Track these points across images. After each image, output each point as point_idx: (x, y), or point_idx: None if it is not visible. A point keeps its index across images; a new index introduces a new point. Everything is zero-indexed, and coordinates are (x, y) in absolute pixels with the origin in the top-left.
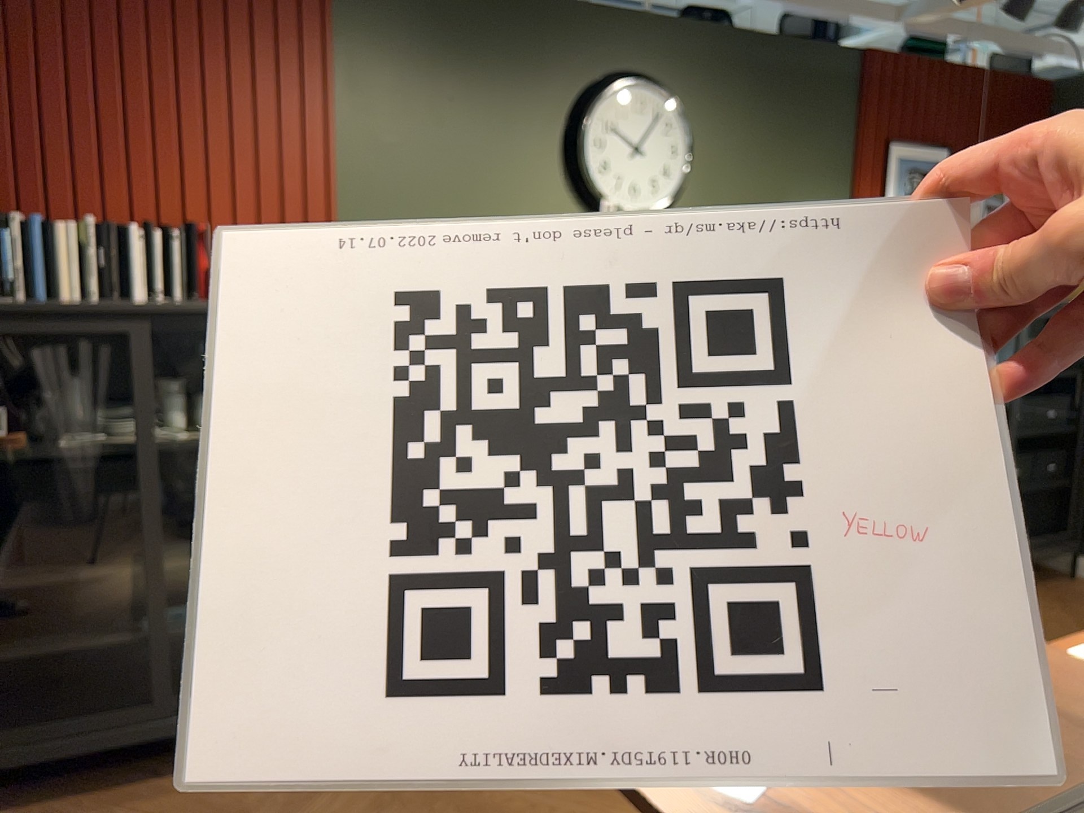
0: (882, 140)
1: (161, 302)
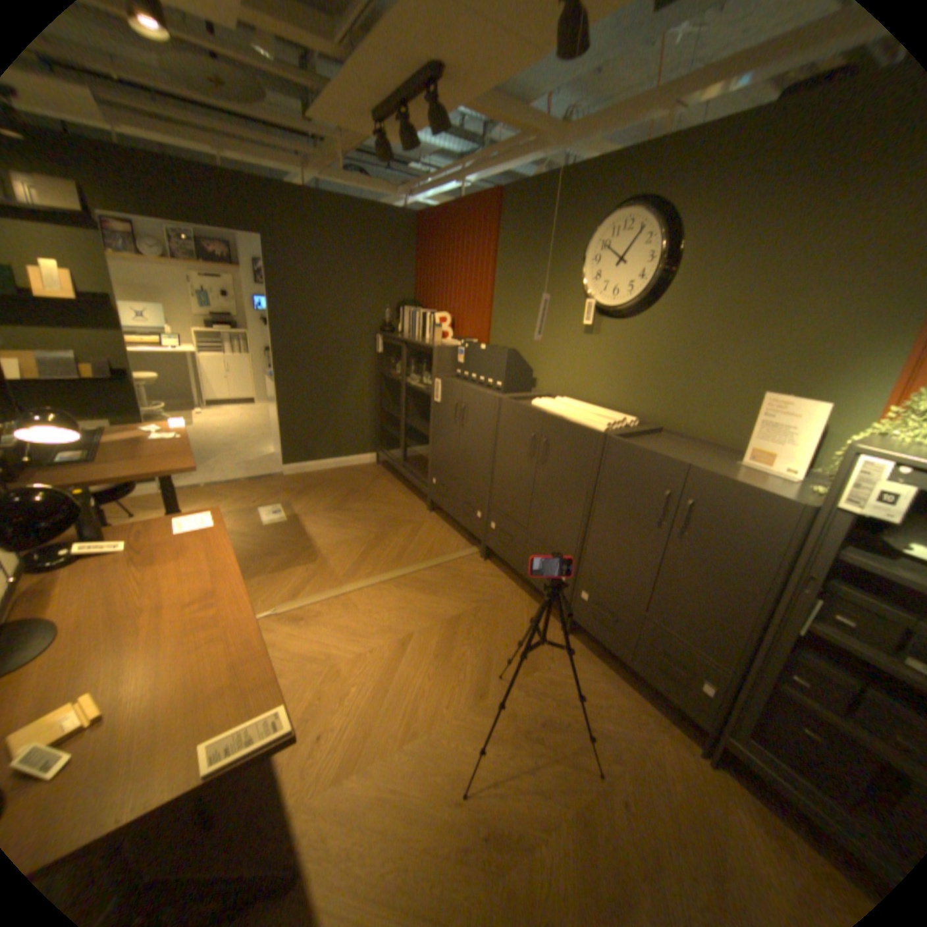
0: None
1: (430, 340)
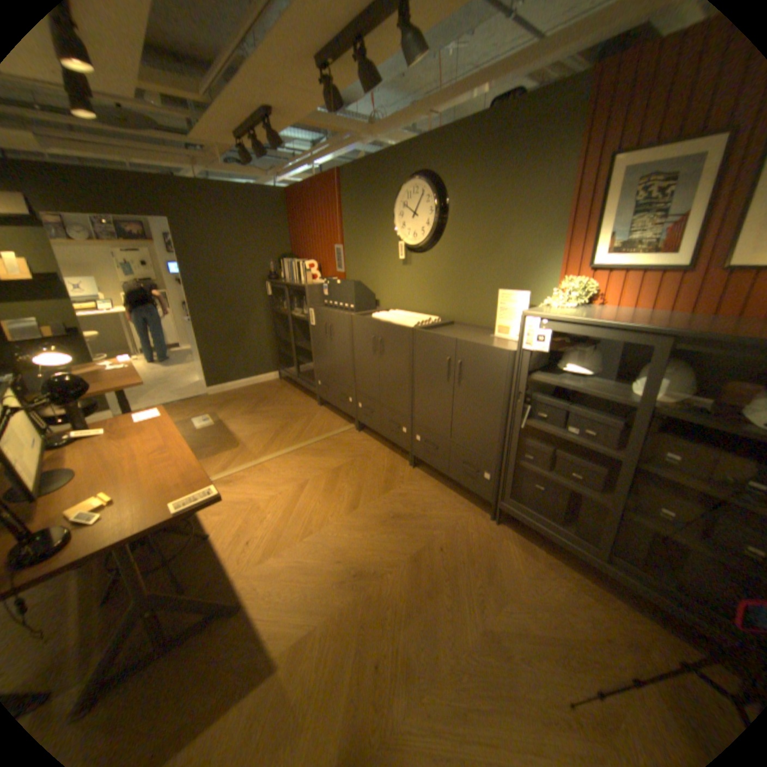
0: (606, 154)
1: (304, 281)
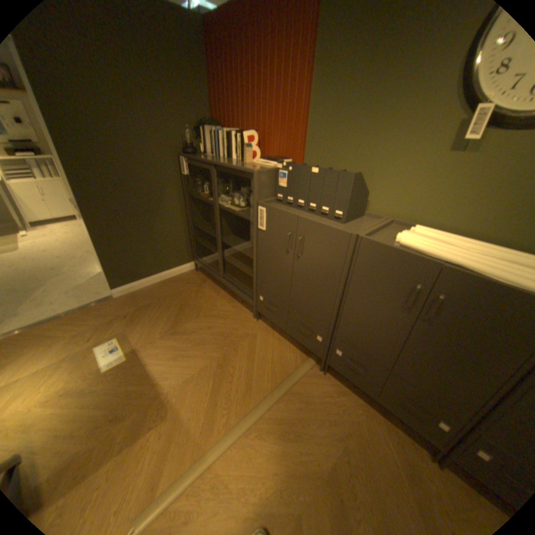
0: None
1: (236, 160)
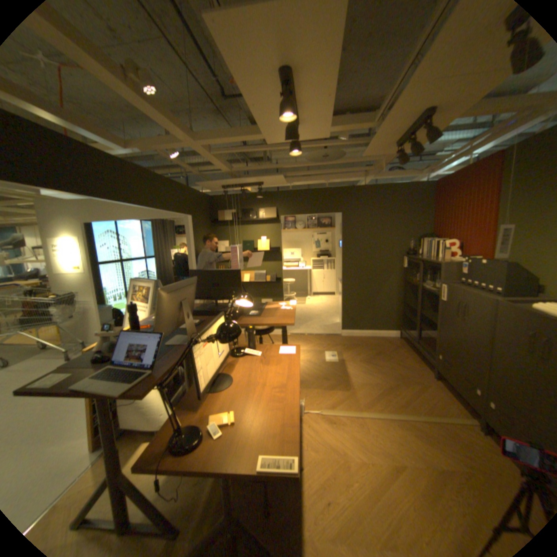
0: None
1: (442, 258)
